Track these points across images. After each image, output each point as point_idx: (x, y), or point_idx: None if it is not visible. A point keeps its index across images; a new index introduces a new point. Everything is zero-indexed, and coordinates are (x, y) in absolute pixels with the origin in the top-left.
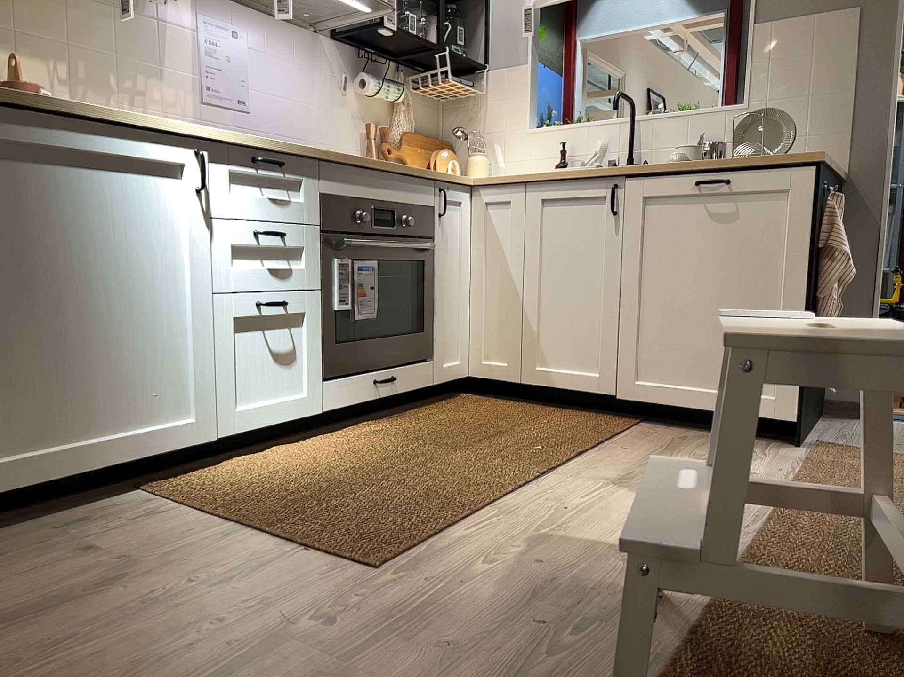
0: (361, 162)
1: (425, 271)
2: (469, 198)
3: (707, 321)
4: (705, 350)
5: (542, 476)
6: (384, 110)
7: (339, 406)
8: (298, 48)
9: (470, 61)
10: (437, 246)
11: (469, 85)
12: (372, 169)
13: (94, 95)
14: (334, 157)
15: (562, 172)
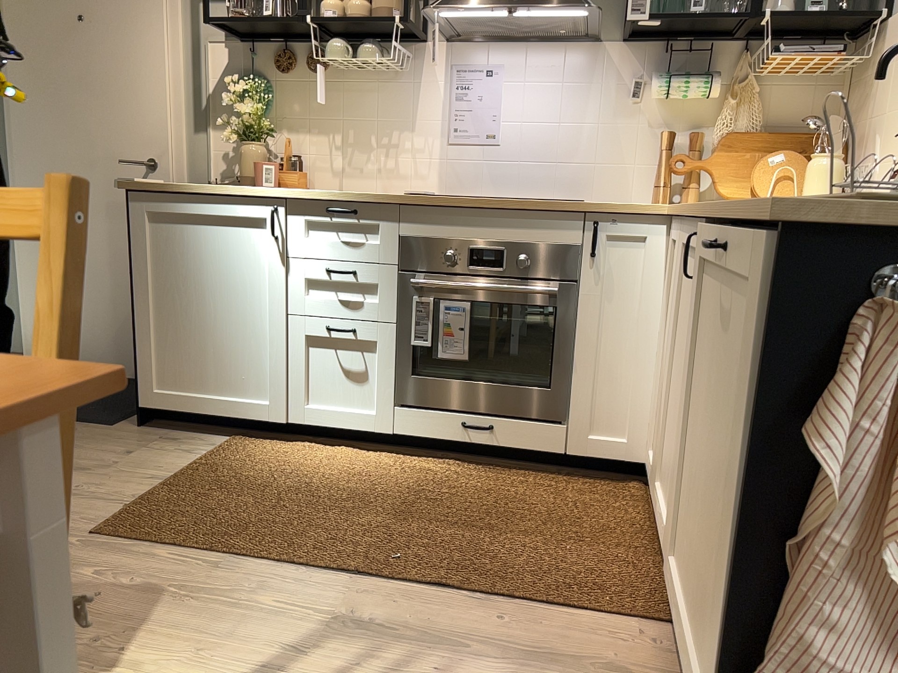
0: (449, 202)
1: (559, 321)
2: (664, 234)
3: (710, 511)
4: (704, 562)
5: (338, 574)
6: (708, 109)
7: (414, 435)
8: (567, 65)
9: (841, 14)
10: (586, 294)
11: (829, 53)
12: (470, 209)
13: (355, 152)
14: (413, 201)
15: (689, 209)
